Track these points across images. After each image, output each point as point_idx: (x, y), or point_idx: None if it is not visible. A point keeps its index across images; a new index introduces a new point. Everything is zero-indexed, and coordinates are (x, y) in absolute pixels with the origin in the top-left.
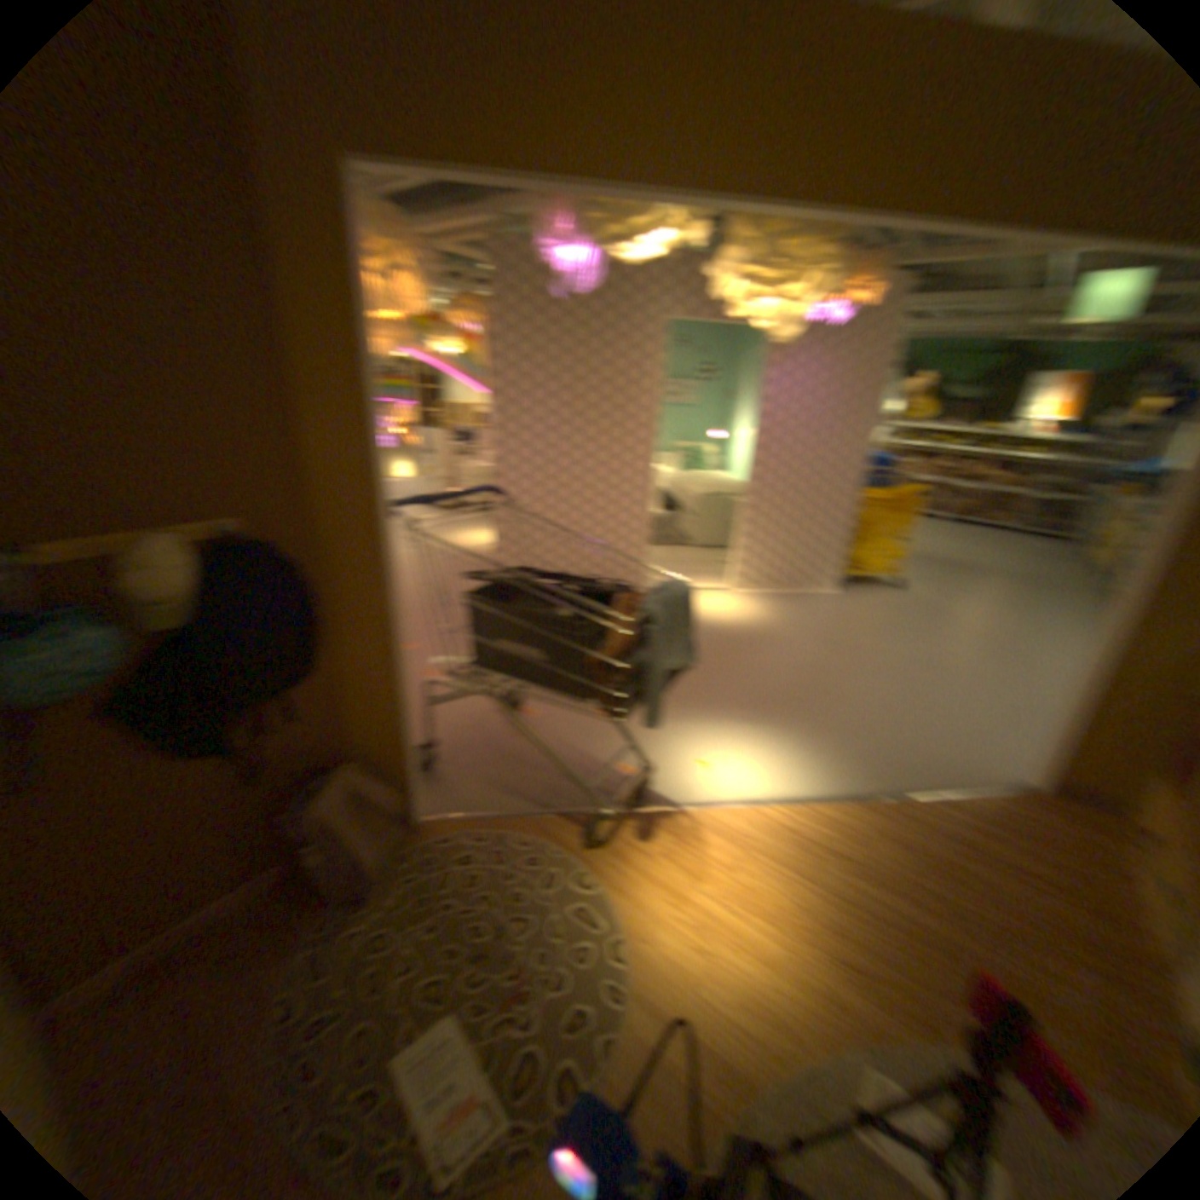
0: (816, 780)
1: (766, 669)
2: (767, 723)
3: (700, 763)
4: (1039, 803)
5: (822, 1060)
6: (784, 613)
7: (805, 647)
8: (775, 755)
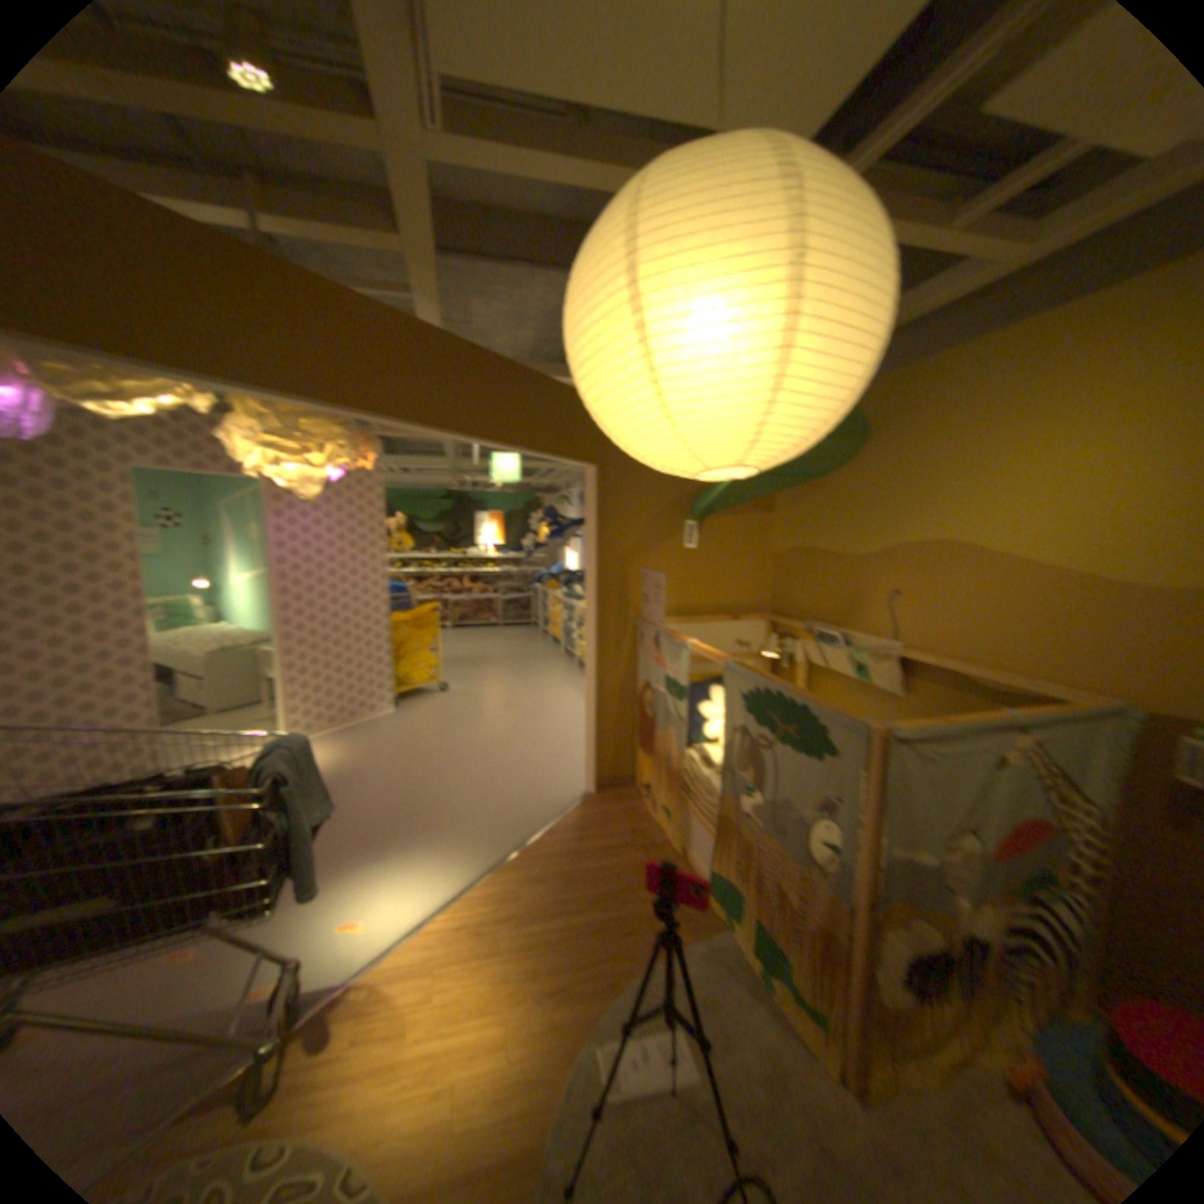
0: (459, 875)
1: (366, 805)
2: (393, 853)
3: (345, 929)
4: (594, 803)
5: (568, 1079)
6: (358, 747)
7: (393, 770)
8: (414, 876)
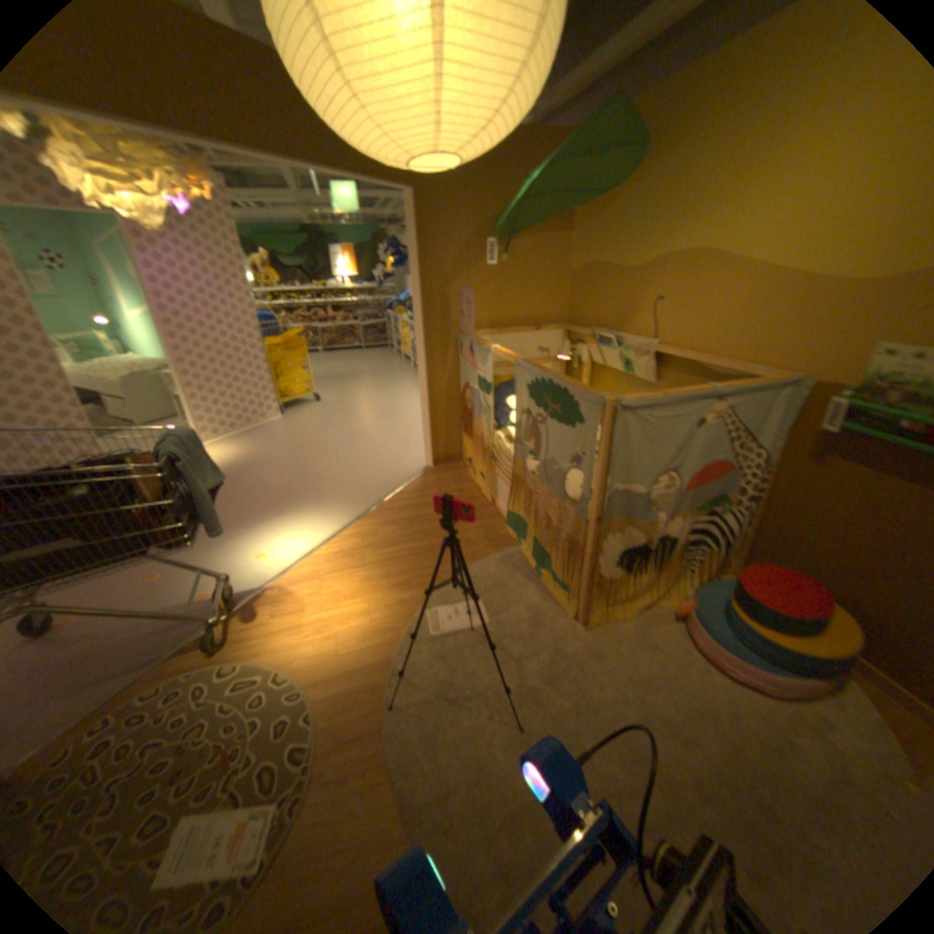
0: (335, 523)
1: (266, 483)
2: (288, 511)
3: (259, 557)
4: (432, 474)
5: (407, 627)
6: (256, 444)
7: (284, 459)
8: (304, 525)
